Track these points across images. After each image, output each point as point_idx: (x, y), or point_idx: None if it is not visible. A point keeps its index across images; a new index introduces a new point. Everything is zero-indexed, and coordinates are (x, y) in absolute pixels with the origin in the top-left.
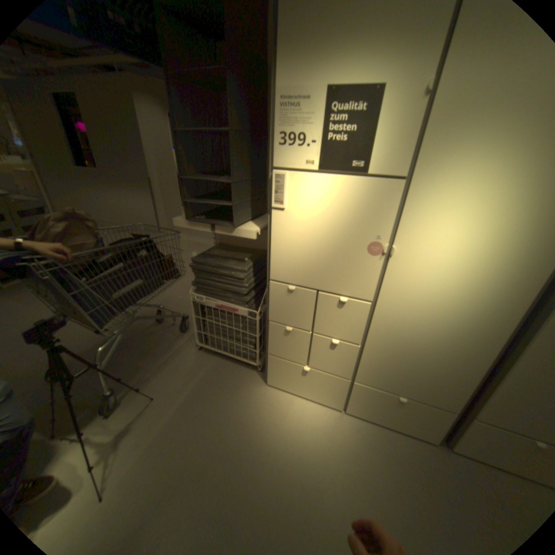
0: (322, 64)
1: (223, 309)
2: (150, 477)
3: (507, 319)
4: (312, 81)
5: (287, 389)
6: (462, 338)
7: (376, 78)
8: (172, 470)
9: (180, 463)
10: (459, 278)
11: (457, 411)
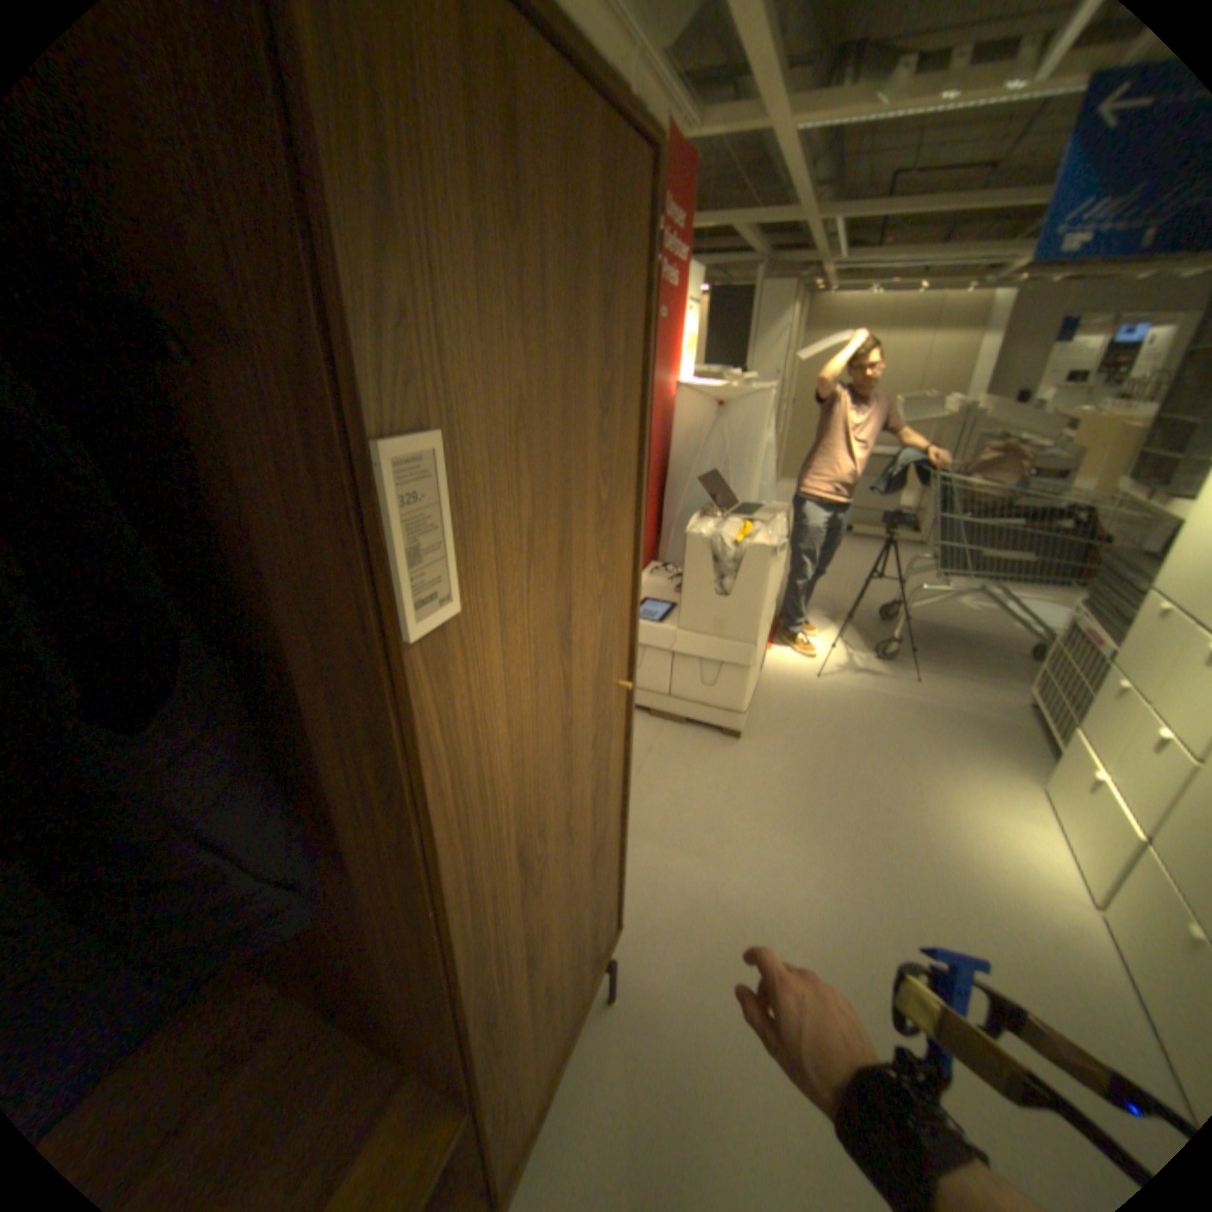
0: None
1: (1092, 637)
2: (850, 700)
3: None
4: None
5: (1067, 811)
6: None
7: None
8: (865, 712)
9: (875, 717)
10: None
11: None
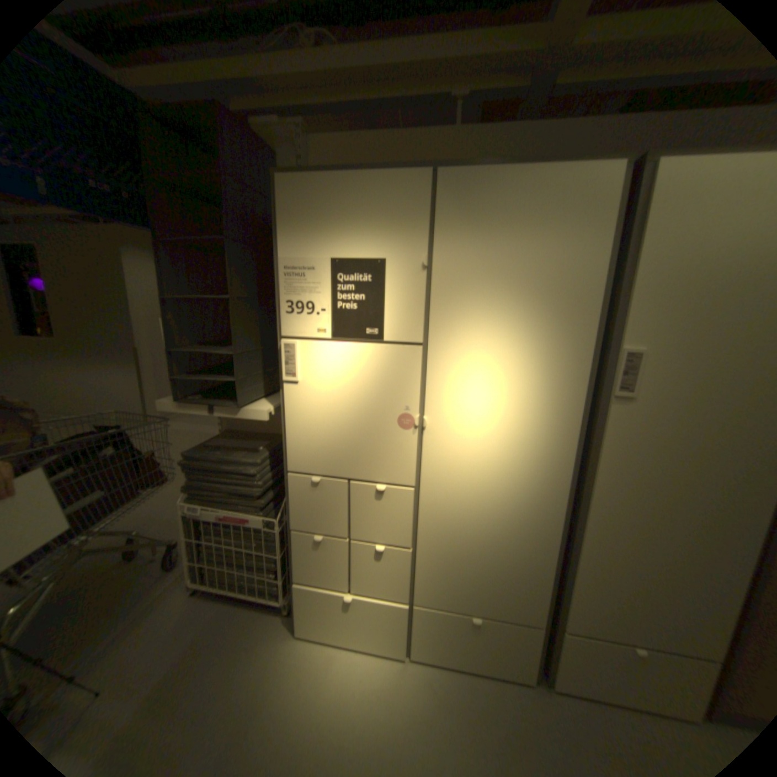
0: (323, 240)
1: (226, 522)
2: None
3: (556, 490)
4: (316, 254)
5: (325, 637)
6: (520, 520)
7: (376, 255)
8: None
9: None
10: (497, 448)
11: (541, 625)
